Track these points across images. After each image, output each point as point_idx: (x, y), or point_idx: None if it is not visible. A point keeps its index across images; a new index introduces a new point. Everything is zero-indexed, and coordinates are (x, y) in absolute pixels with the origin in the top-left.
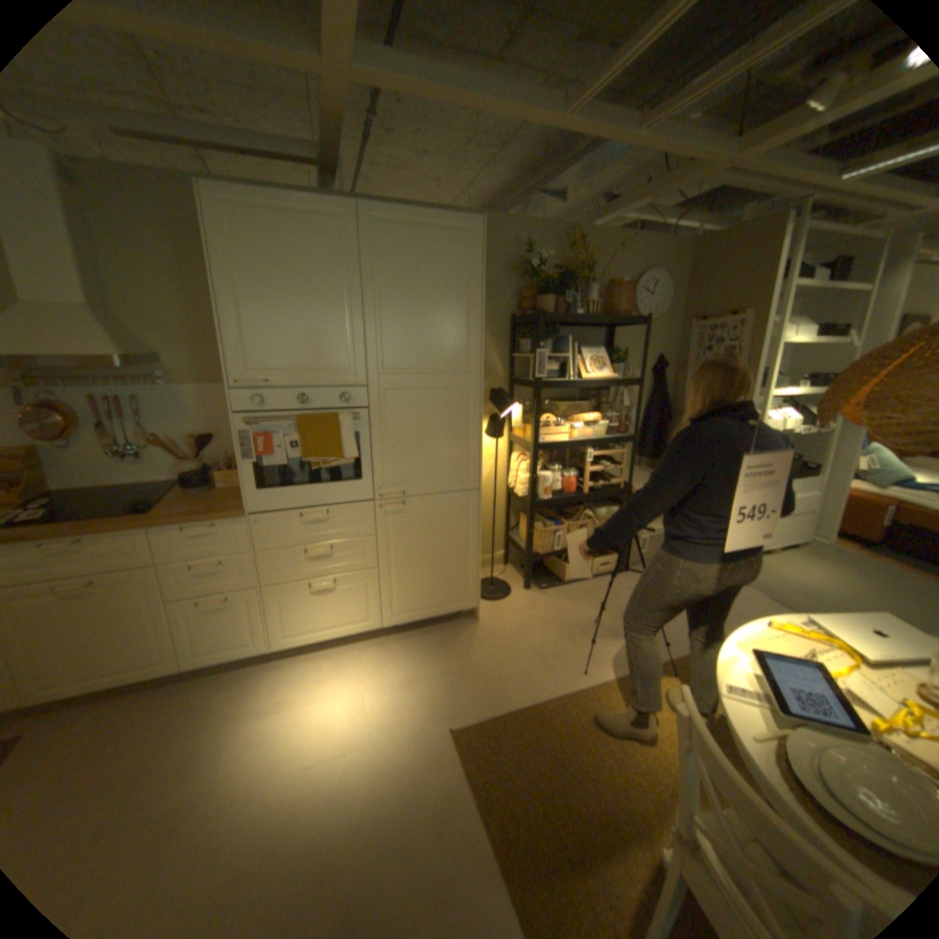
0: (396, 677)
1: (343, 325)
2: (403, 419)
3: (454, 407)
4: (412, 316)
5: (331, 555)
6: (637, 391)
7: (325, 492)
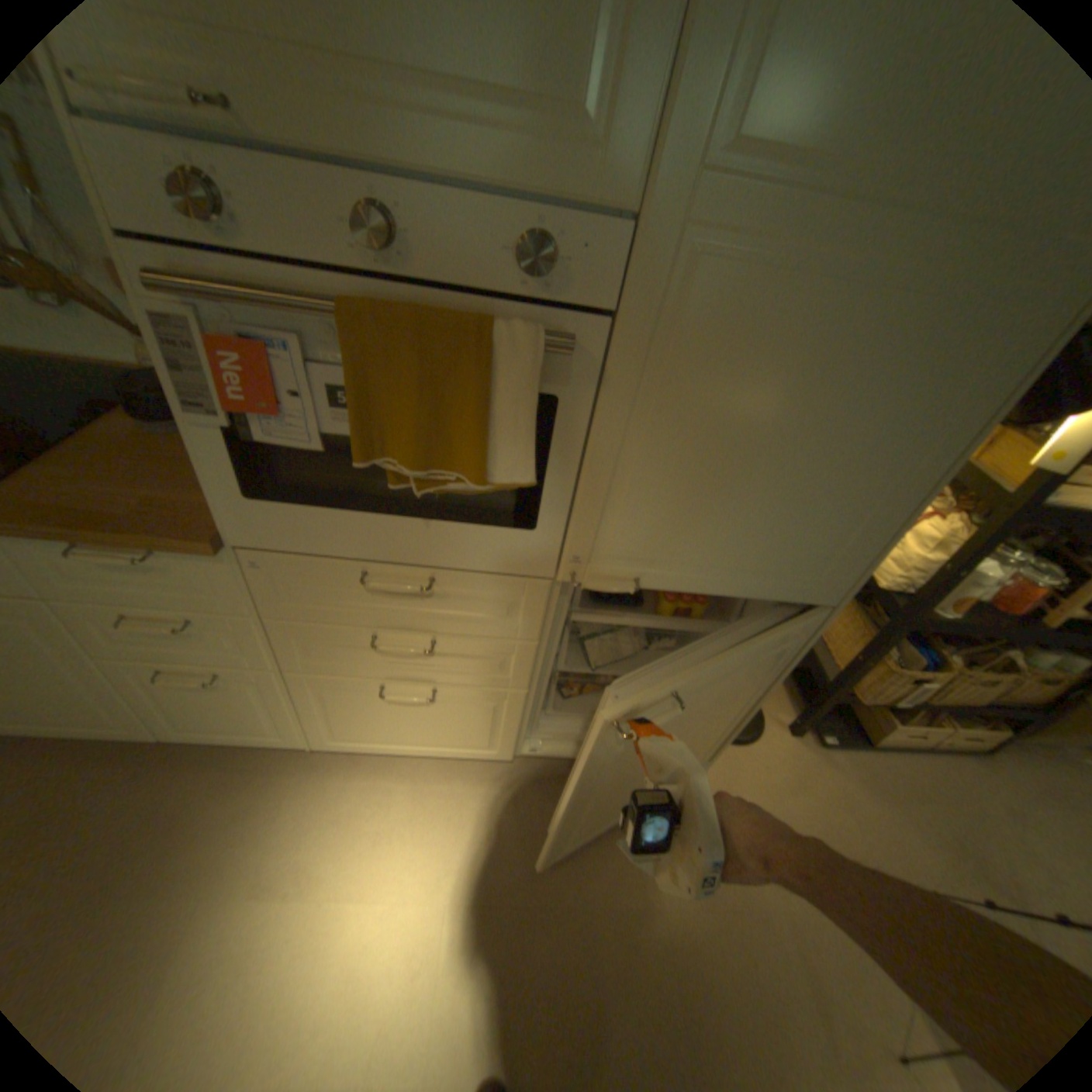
0: (517, 887)
1: None
2: (728, 380)
3: (931, 373)
4: None
5: (434, 655)
6: None
7: (432, 539)
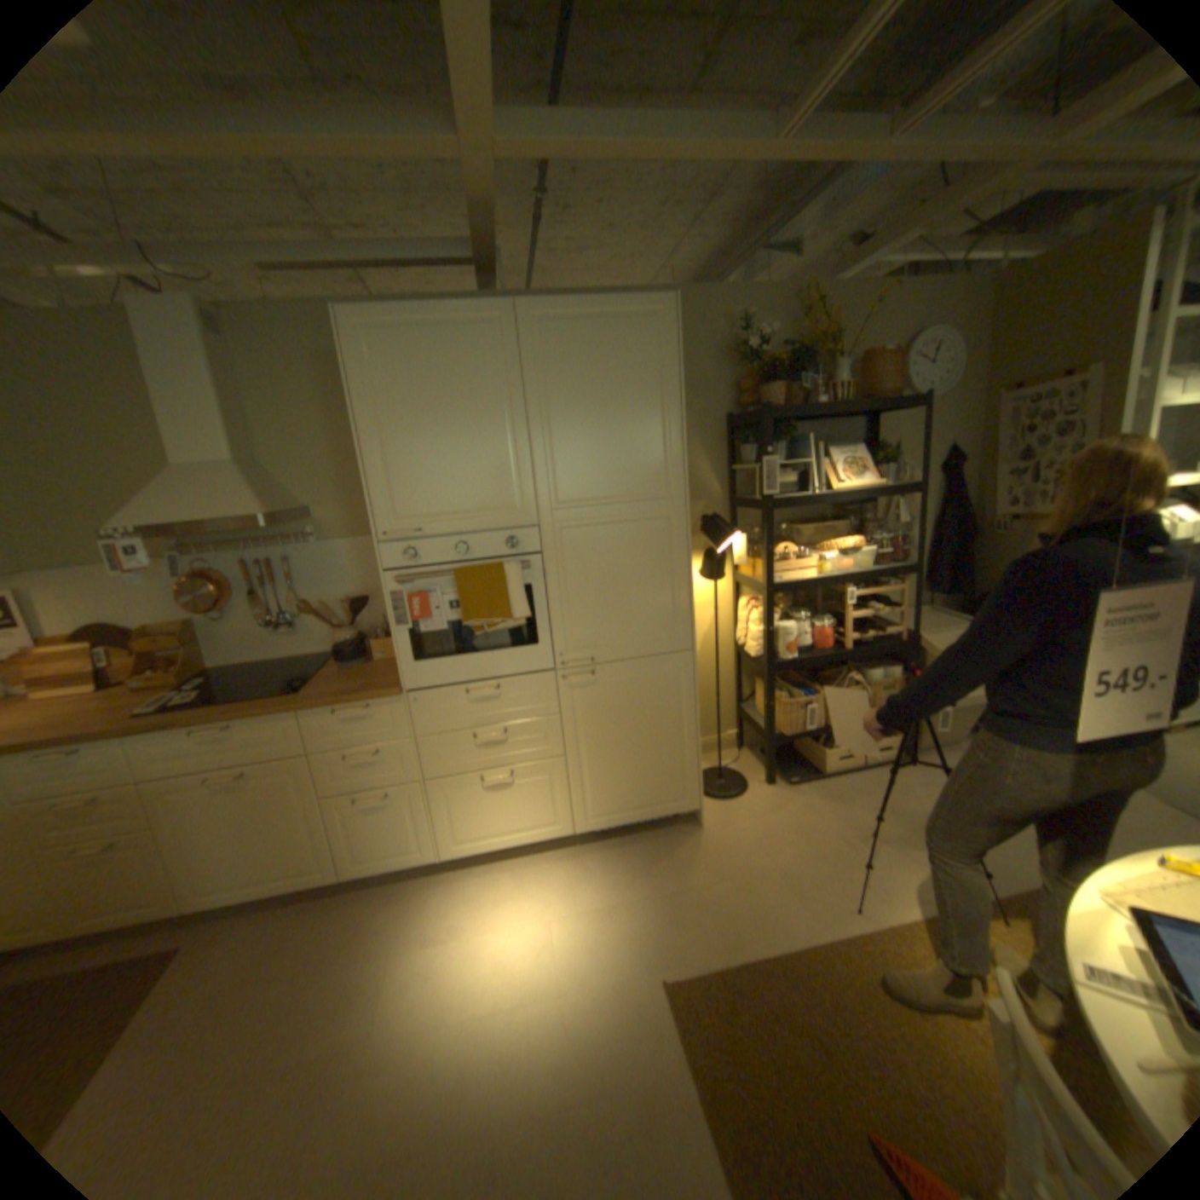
0: (593, 902)
1: (505, 453)
2: (585, 564)
3: (651, 544)
4: (589, 432)
5: (505, 740)
6: (919, 499)
7: (493, 661)
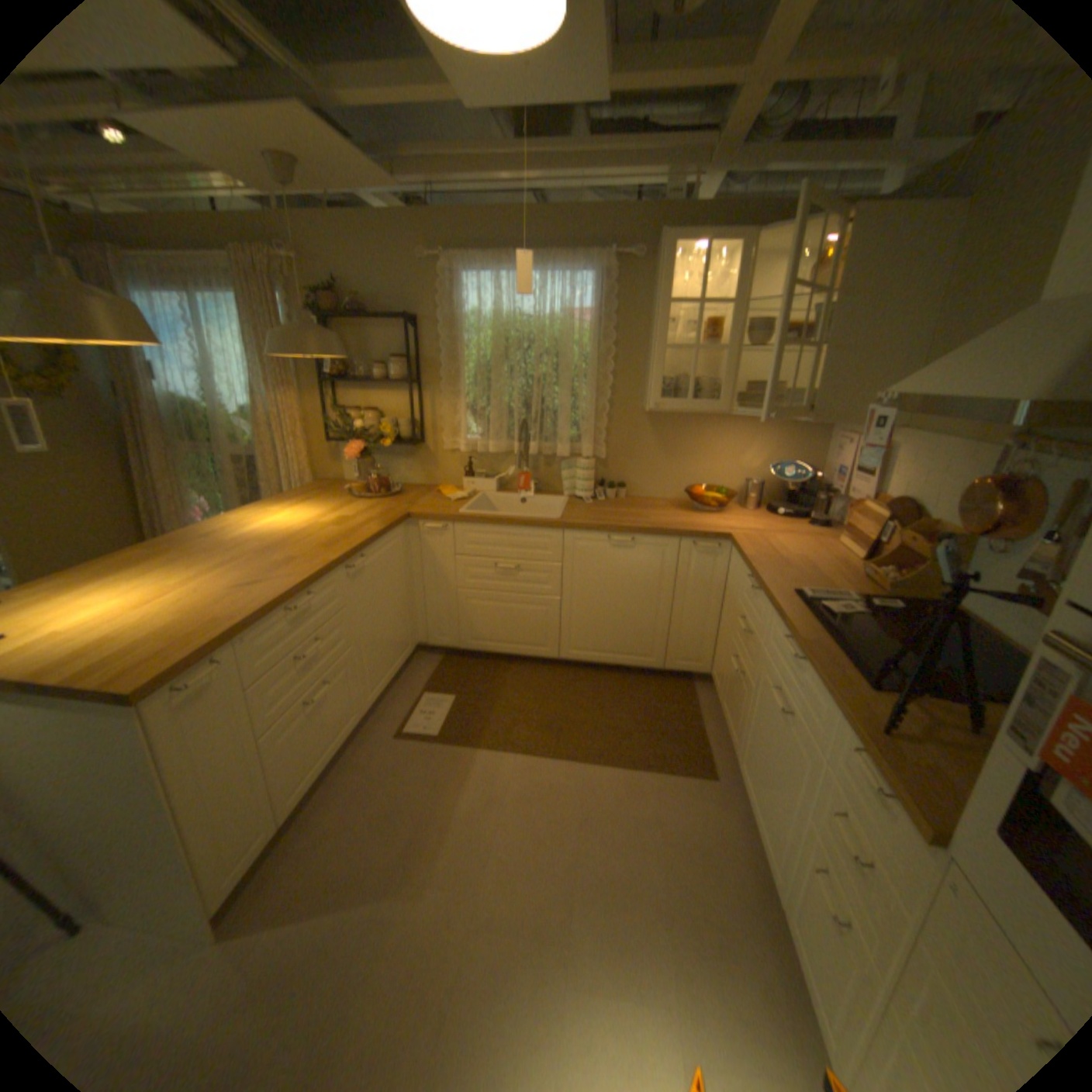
0: None
1: None
2: None
3: None
4: None
5: None
6: None
7: None
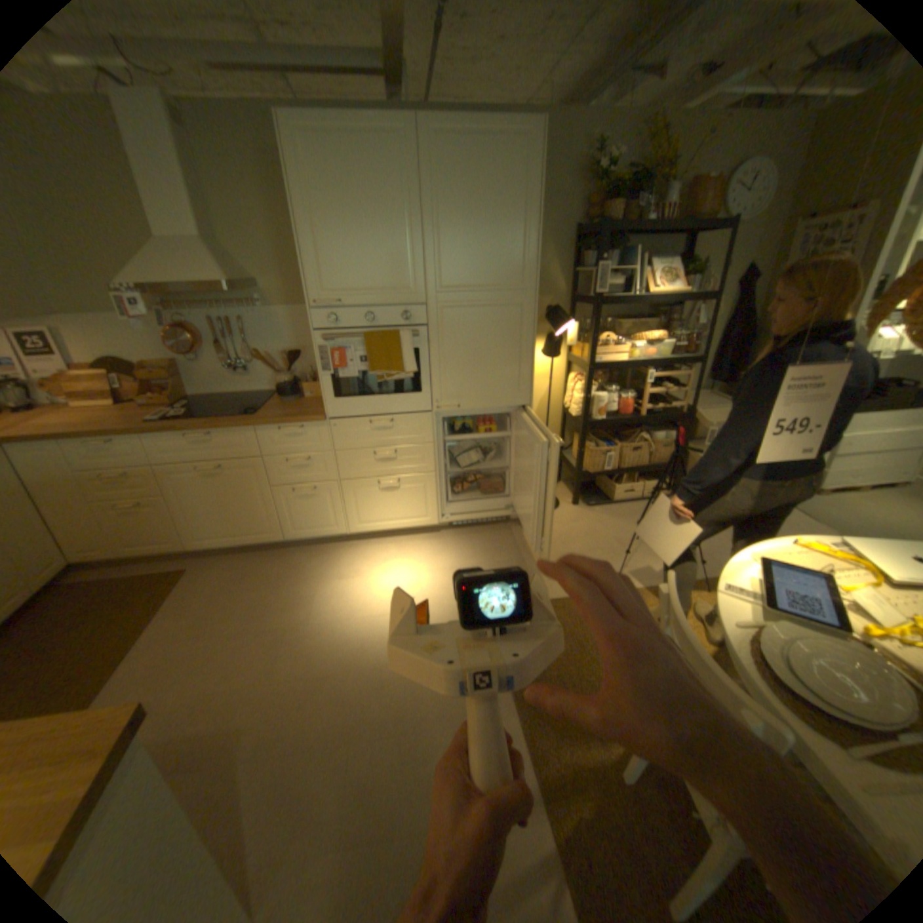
0: (448, 563)
1: (404, 245)
2: (458, 336)
3: (507, 324)
4: (468, 232)
5: (395, 458)
6: (716, 306)
7: (389, 402)
